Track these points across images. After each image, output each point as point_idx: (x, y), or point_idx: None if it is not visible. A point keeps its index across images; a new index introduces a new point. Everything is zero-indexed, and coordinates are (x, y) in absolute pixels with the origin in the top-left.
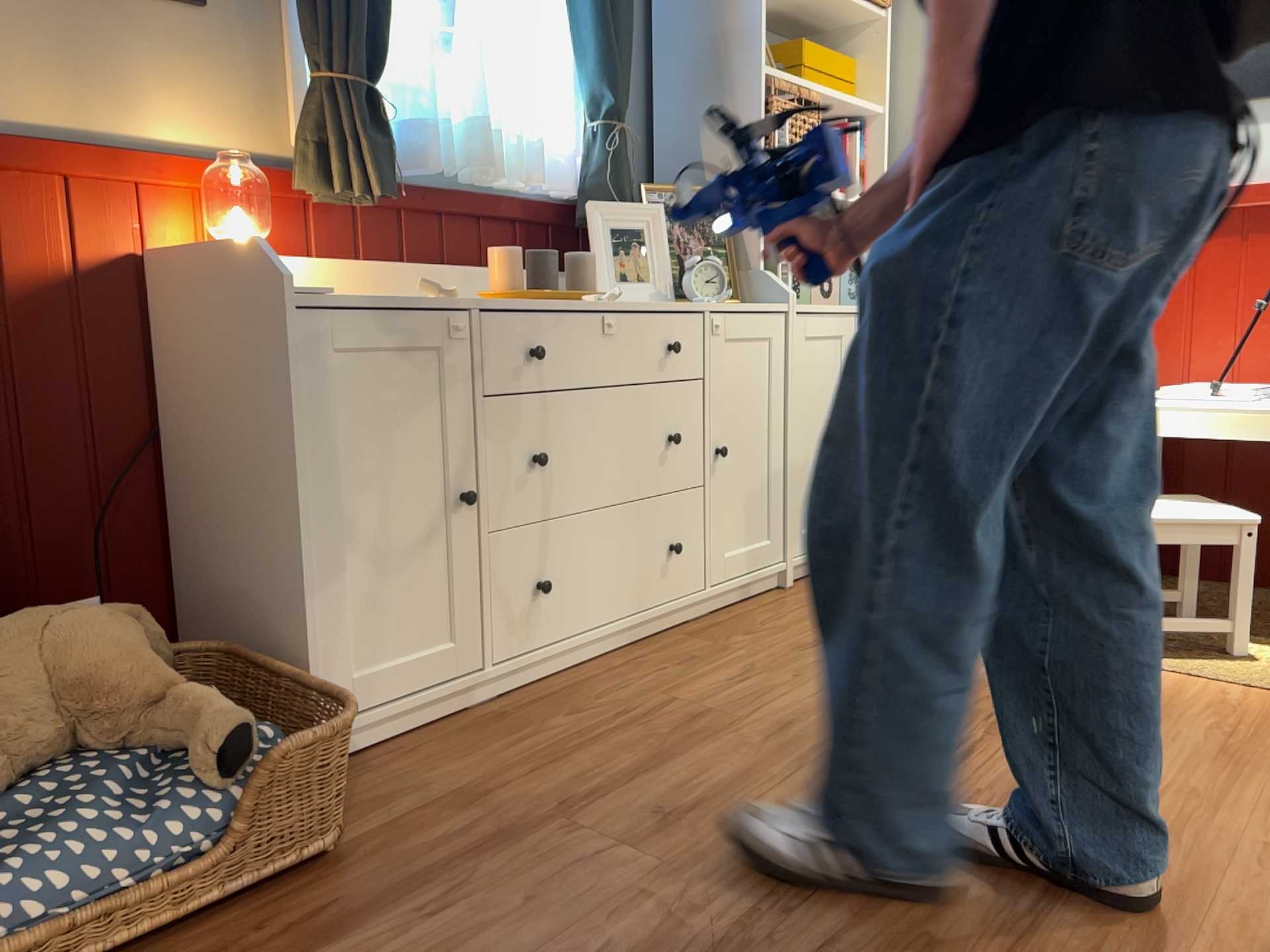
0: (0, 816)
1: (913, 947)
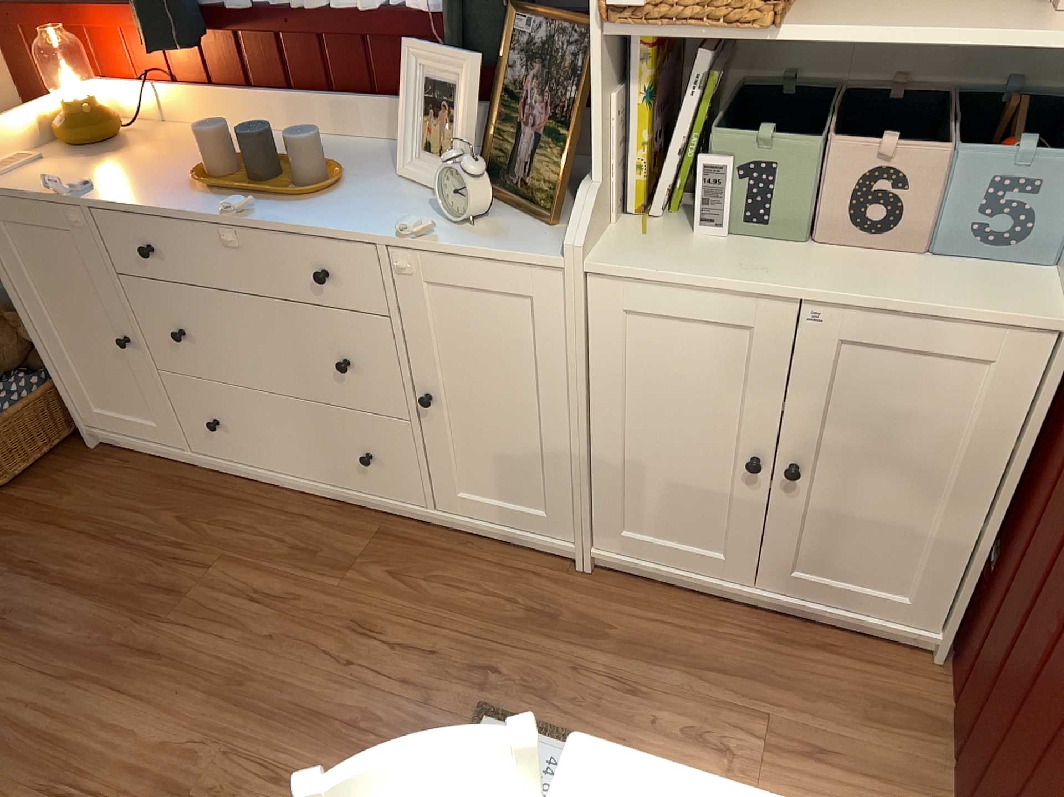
0: None
1: None
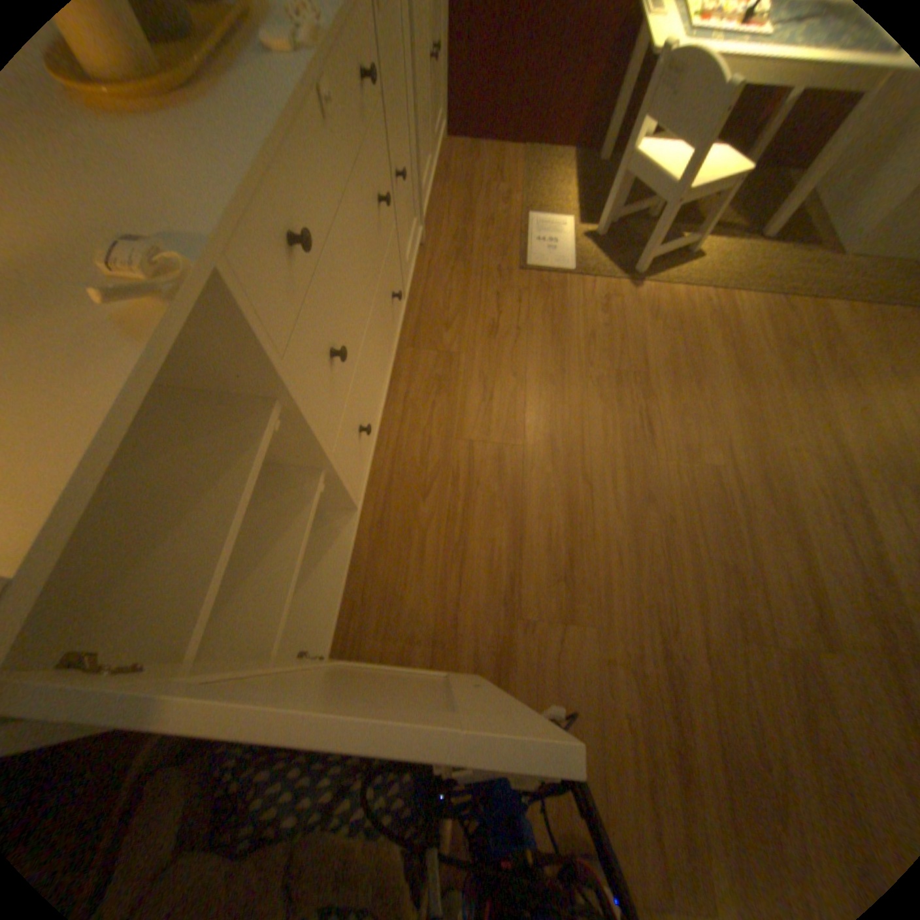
0: None
1: (730, 620)
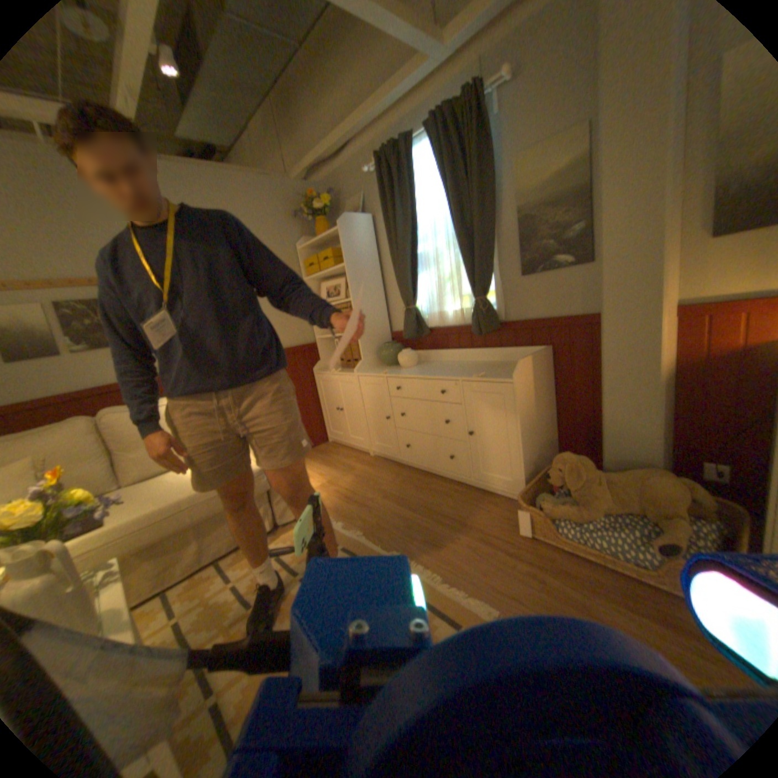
0: (614, 520)
1: None
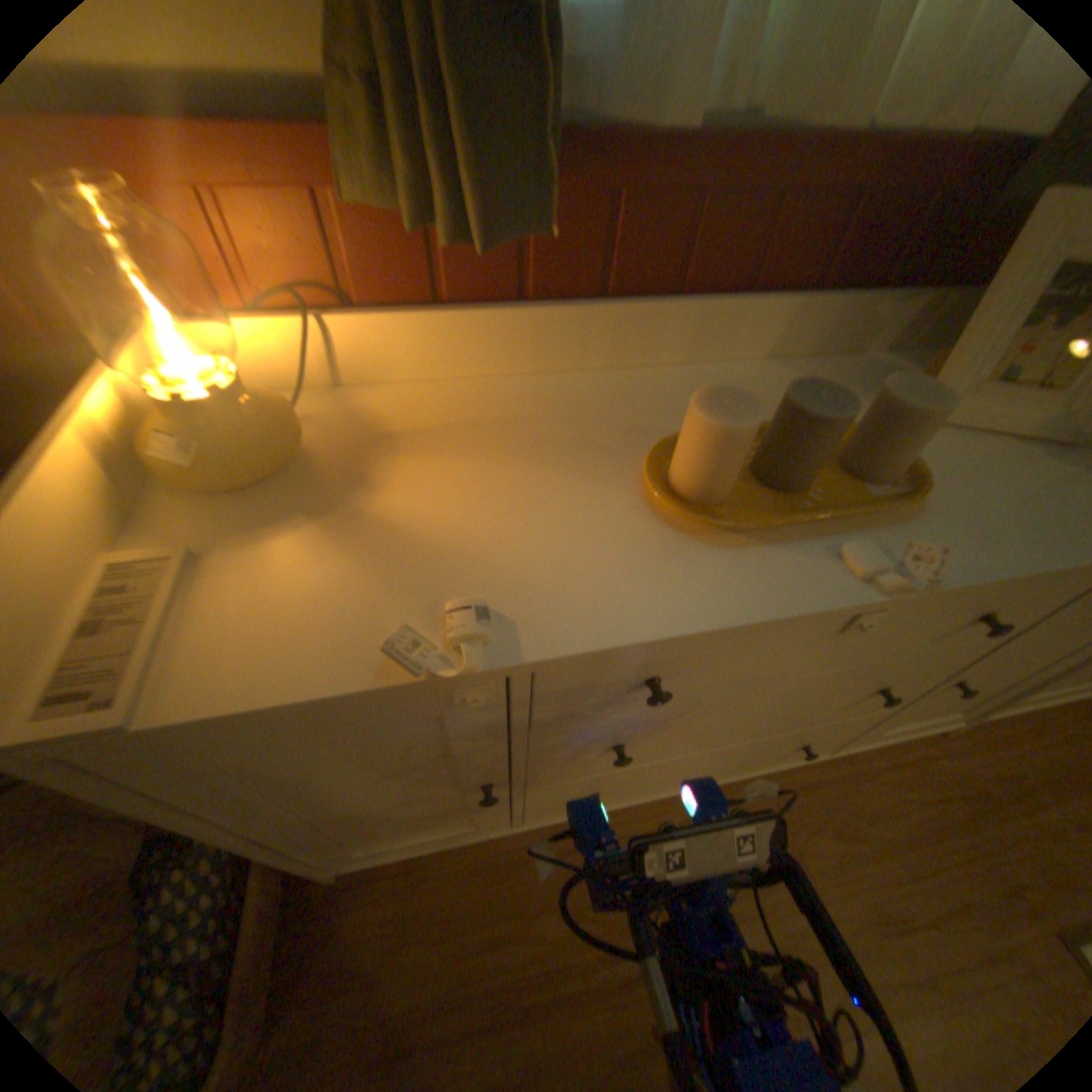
0: None
1: None
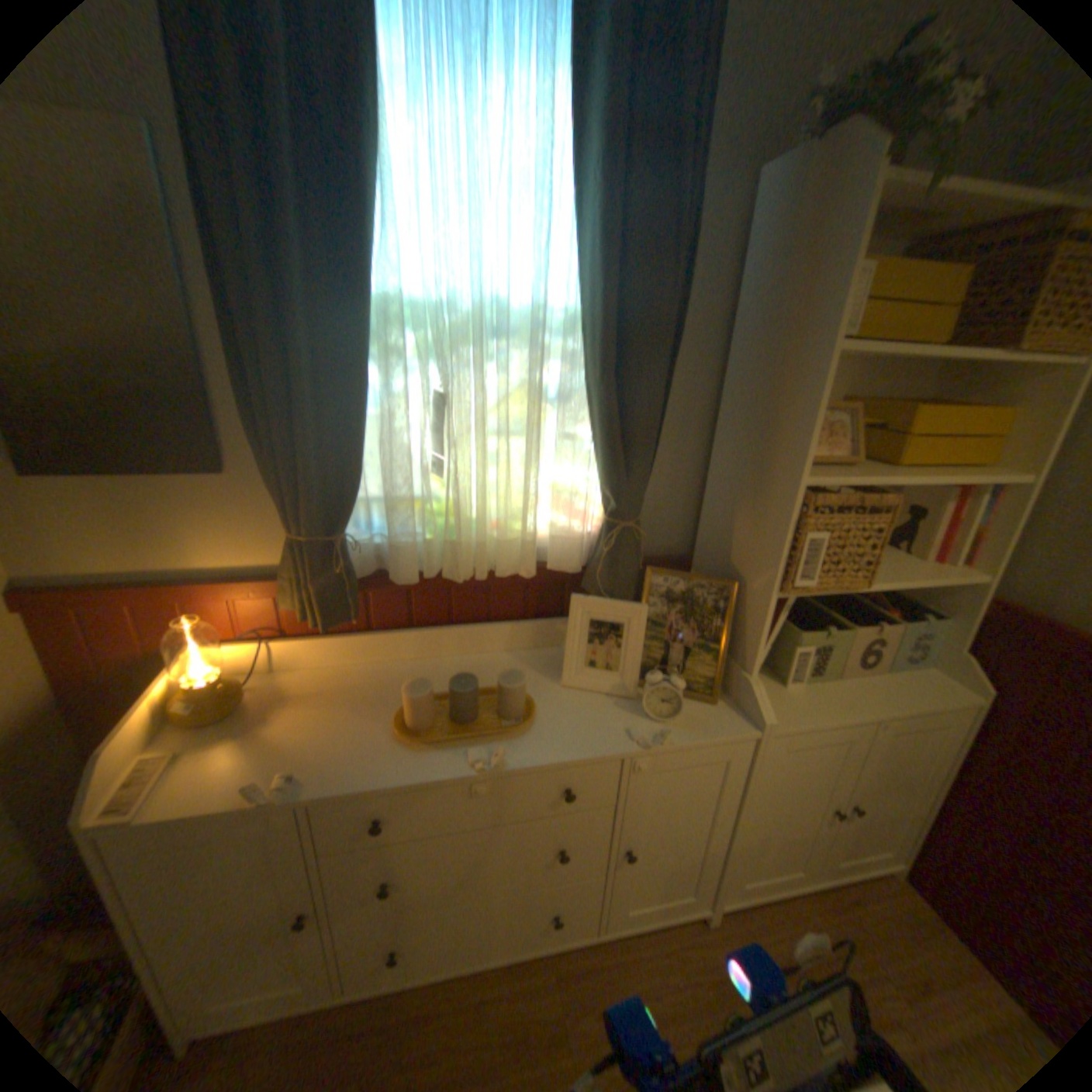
0: None
1: None
